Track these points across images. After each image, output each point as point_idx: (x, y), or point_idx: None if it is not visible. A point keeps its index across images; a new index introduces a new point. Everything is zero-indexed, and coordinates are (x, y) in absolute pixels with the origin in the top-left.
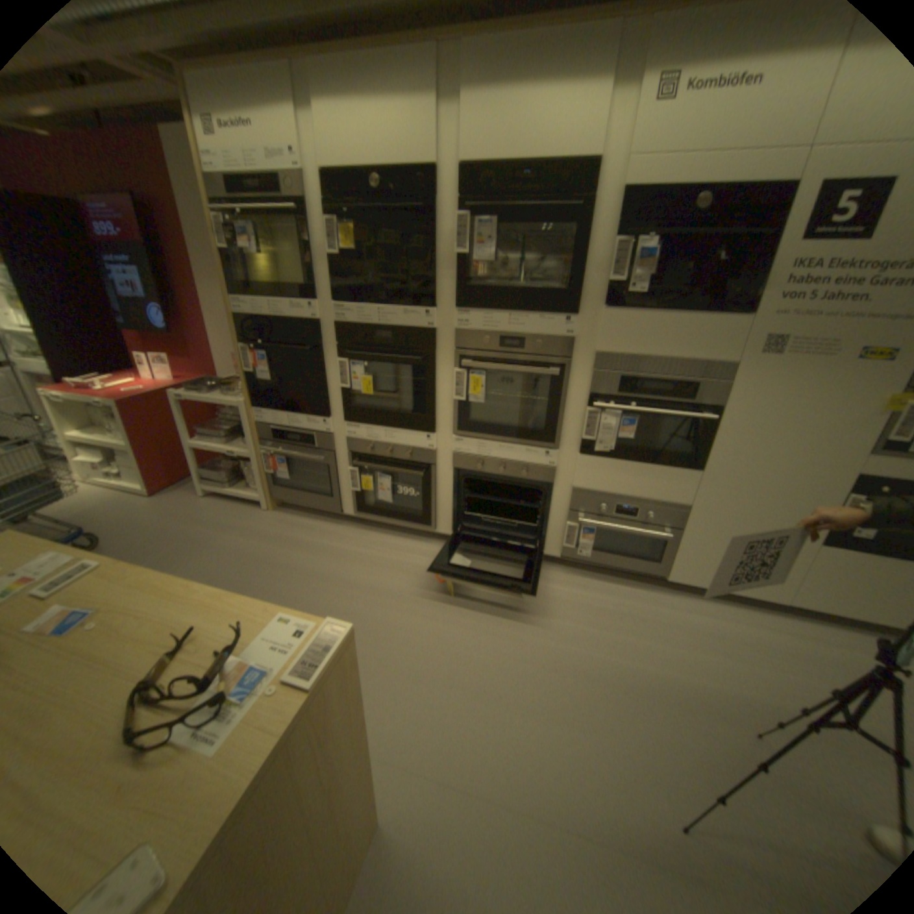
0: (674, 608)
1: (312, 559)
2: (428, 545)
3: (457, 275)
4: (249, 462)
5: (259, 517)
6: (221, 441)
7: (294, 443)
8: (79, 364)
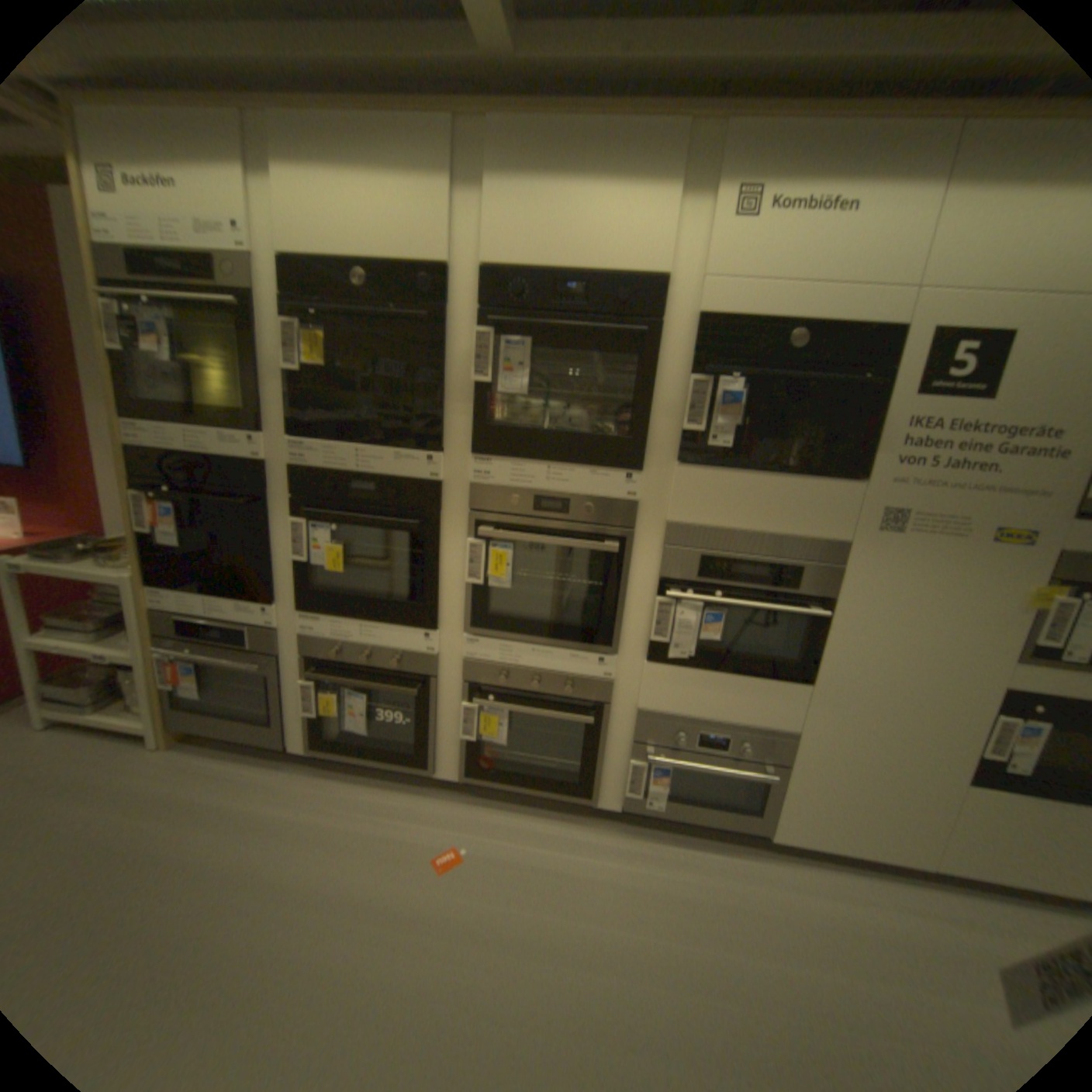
0: (787, 887)
1: (221, 843)
2: (422, 800)
3: (474, 411)
4: (134, 672)
5: (140, 764)
6: (89, 638)
7: (212, 643)
8: None
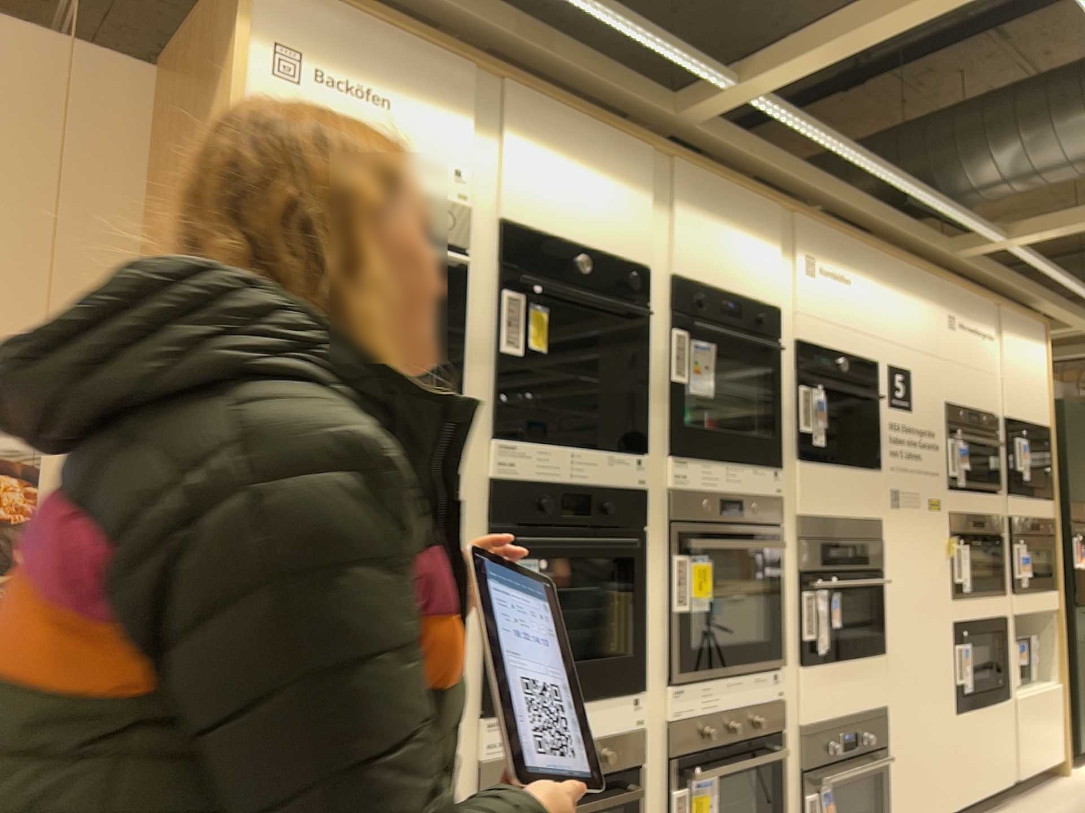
0: None
1: None
2: None
3: (665, 407)
4: None
5: None
6: None
7: None
8: None
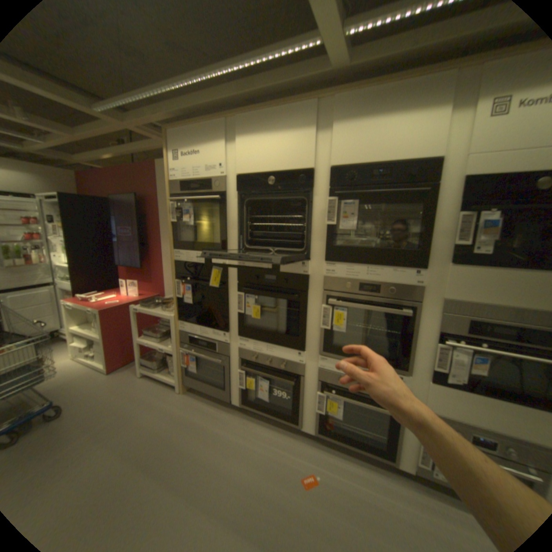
0: None
1: (202, 446)
2: (294, 441)
3: (326, 238)
4: (171, 357)
5: (171, 399)
6: (157, 340)
7: (202, 347)
8: (89, 285)
